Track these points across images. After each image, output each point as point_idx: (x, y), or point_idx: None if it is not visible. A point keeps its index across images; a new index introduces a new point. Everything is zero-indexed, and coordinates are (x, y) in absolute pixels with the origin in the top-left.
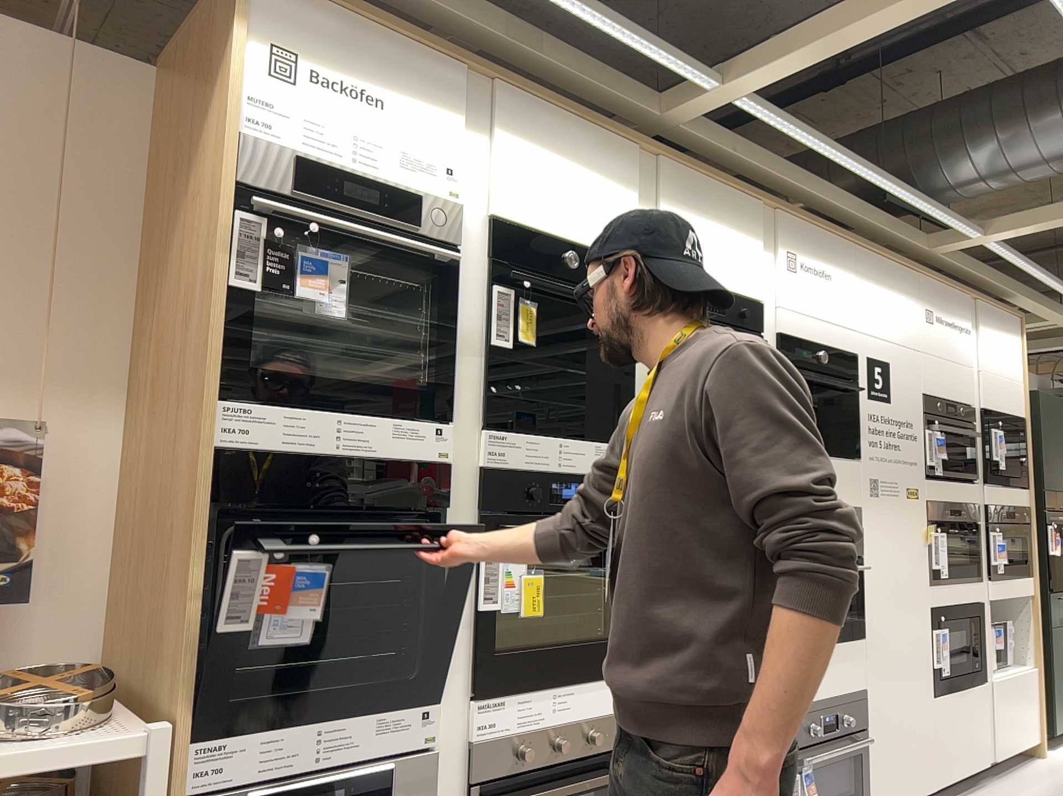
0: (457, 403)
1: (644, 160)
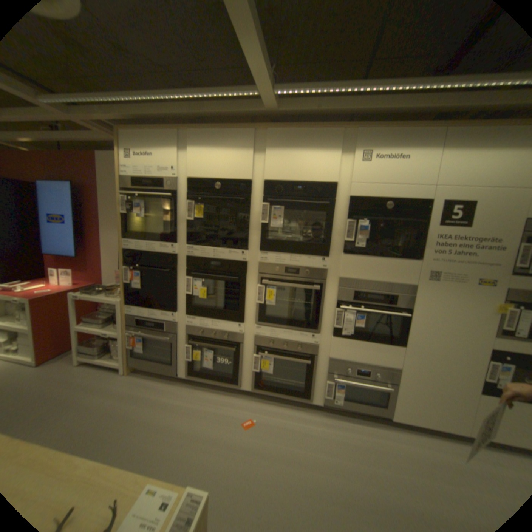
0: (178, 238)
1: (261, 131)
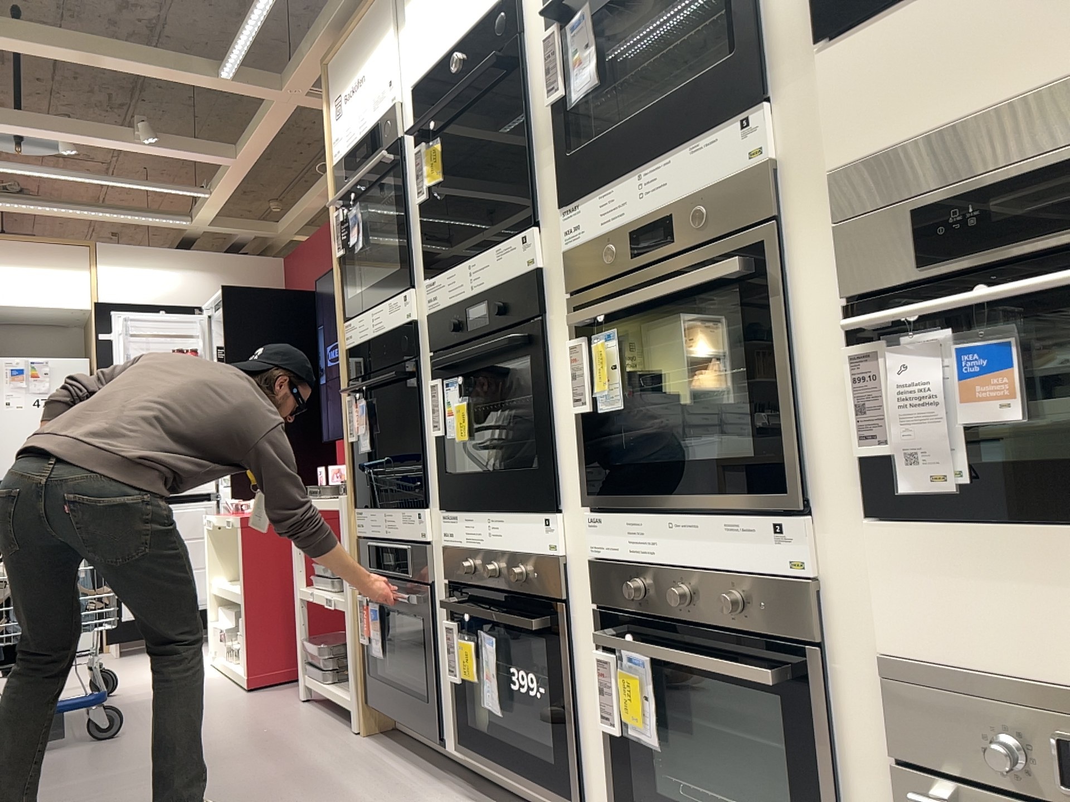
0: (413, 269)
1: None
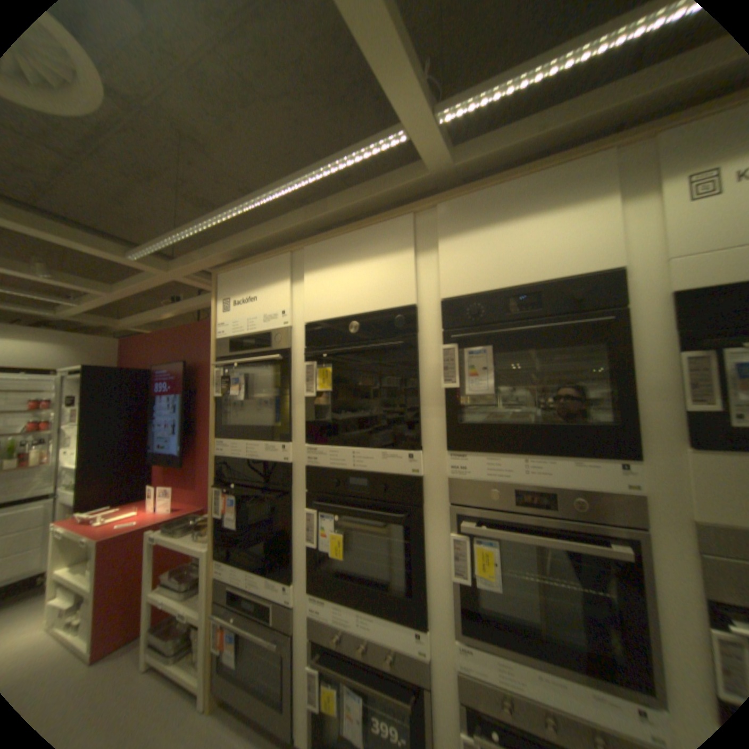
0: (293, 432)
1: (424, 211)
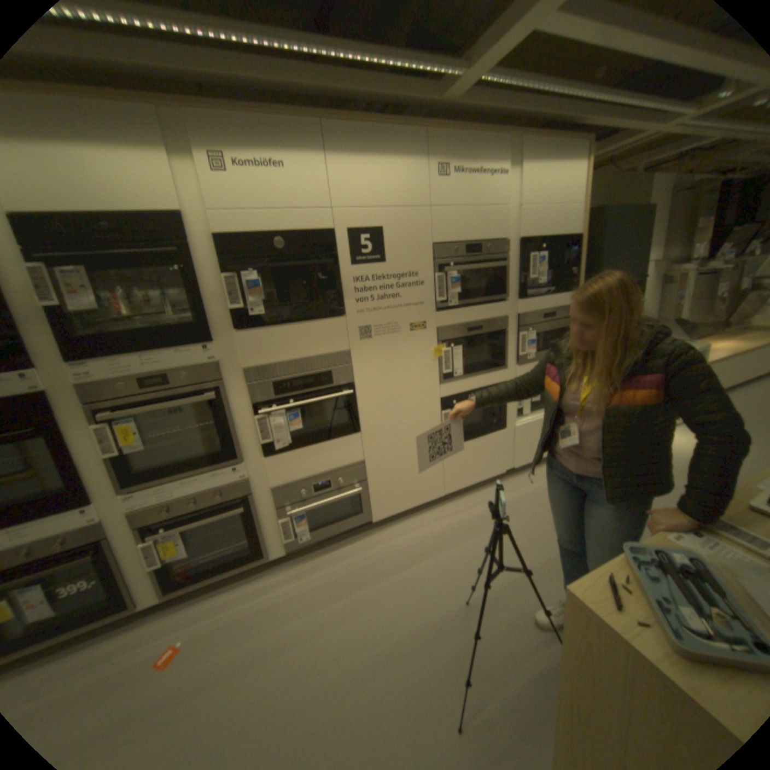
0: None
1: None
